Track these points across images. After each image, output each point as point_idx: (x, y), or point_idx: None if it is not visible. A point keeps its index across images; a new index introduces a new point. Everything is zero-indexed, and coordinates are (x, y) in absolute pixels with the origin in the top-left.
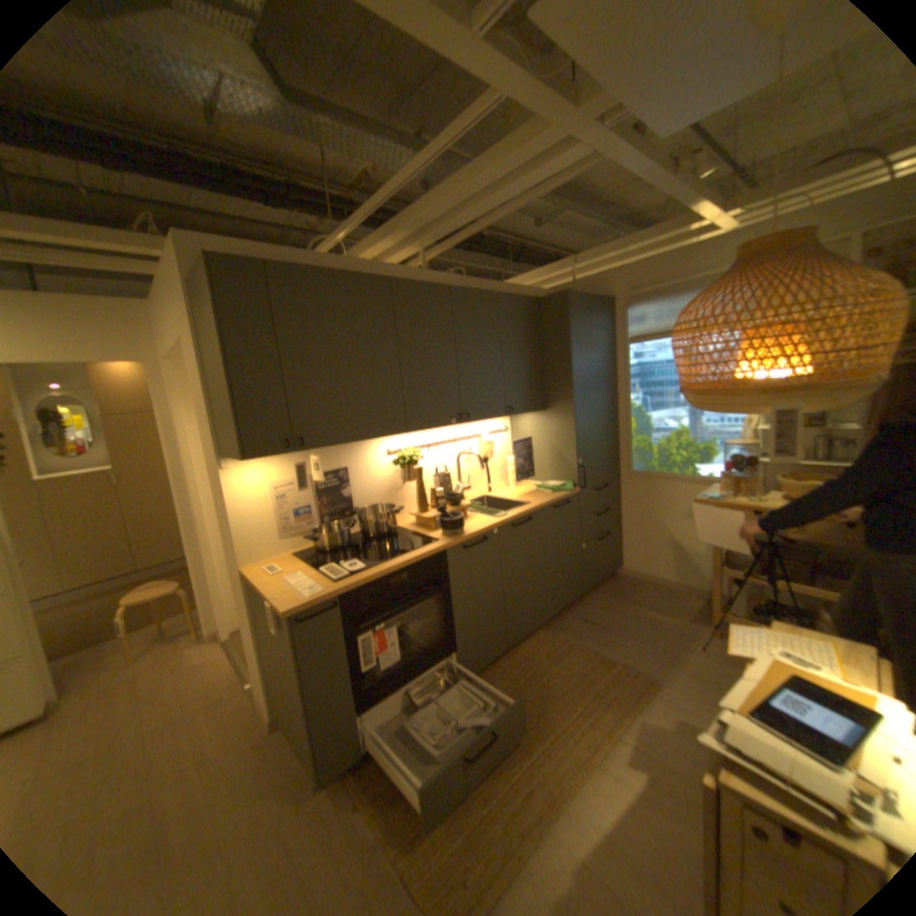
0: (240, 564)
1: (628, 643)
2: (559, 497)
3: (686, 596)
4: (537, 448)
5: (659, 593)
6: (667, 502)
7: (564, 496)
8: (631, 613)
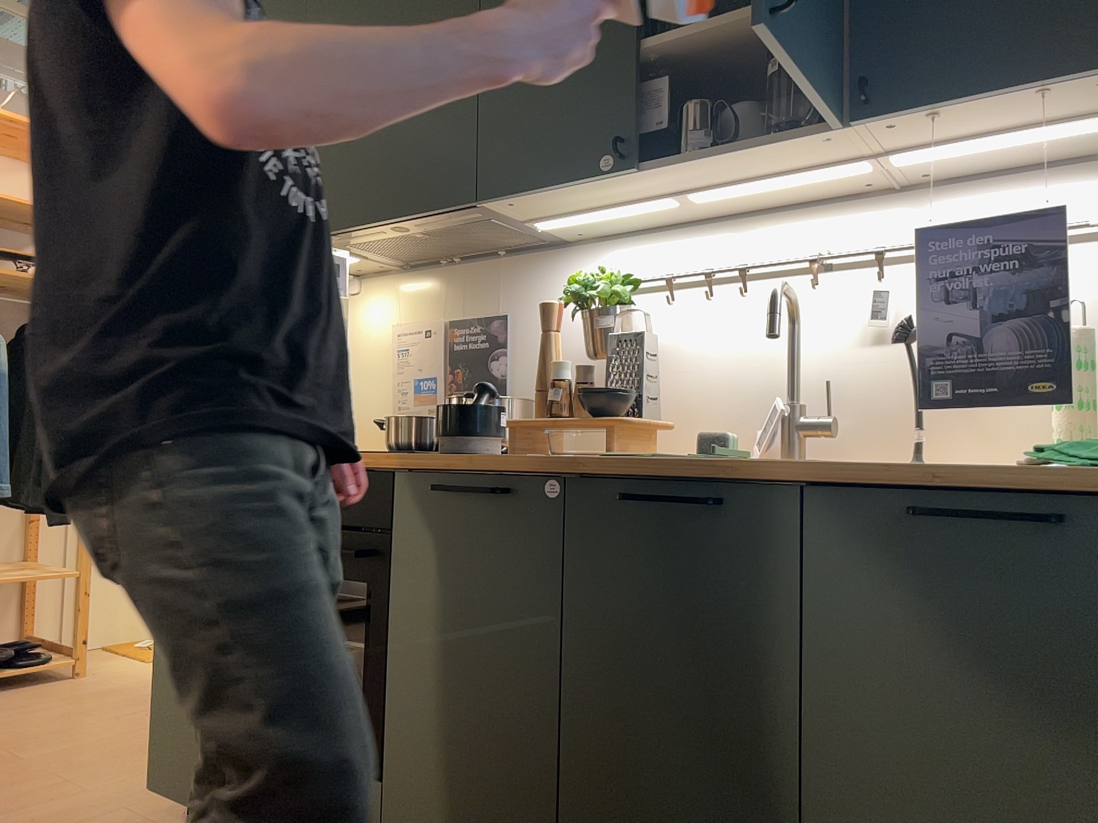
0: None
1: None
2: (1007, 476)
3: None
4: None
5: None
6: None
7: (1054, 480)
8: None
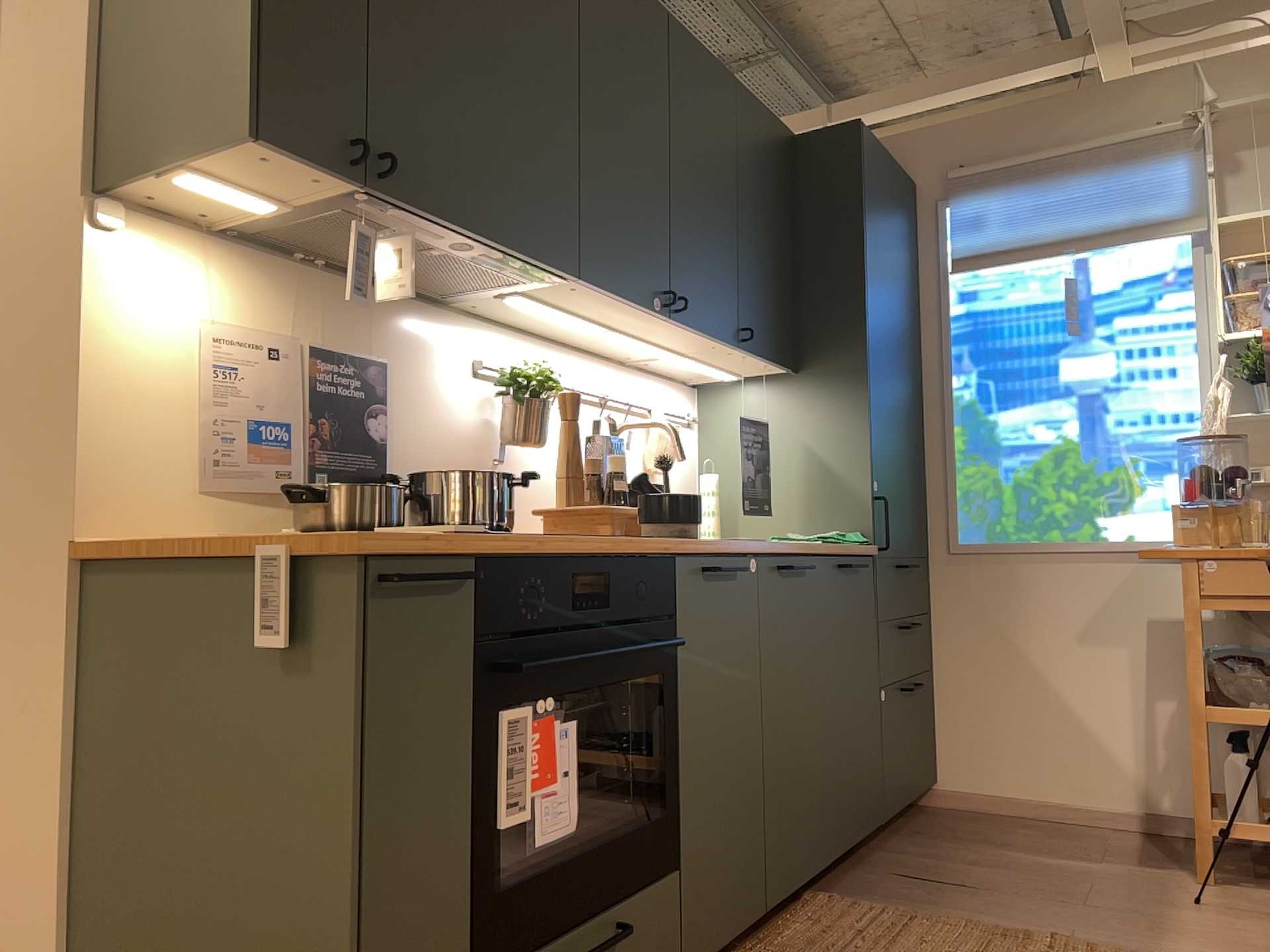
0: (86, 523)
1: (1029, 902)
2: (847, 549)
3: (1094, 829)
4: (772, 461)
5: (1036, 827)
6: (1039, 608)
7: (854, 550)
8: (1000, 858)
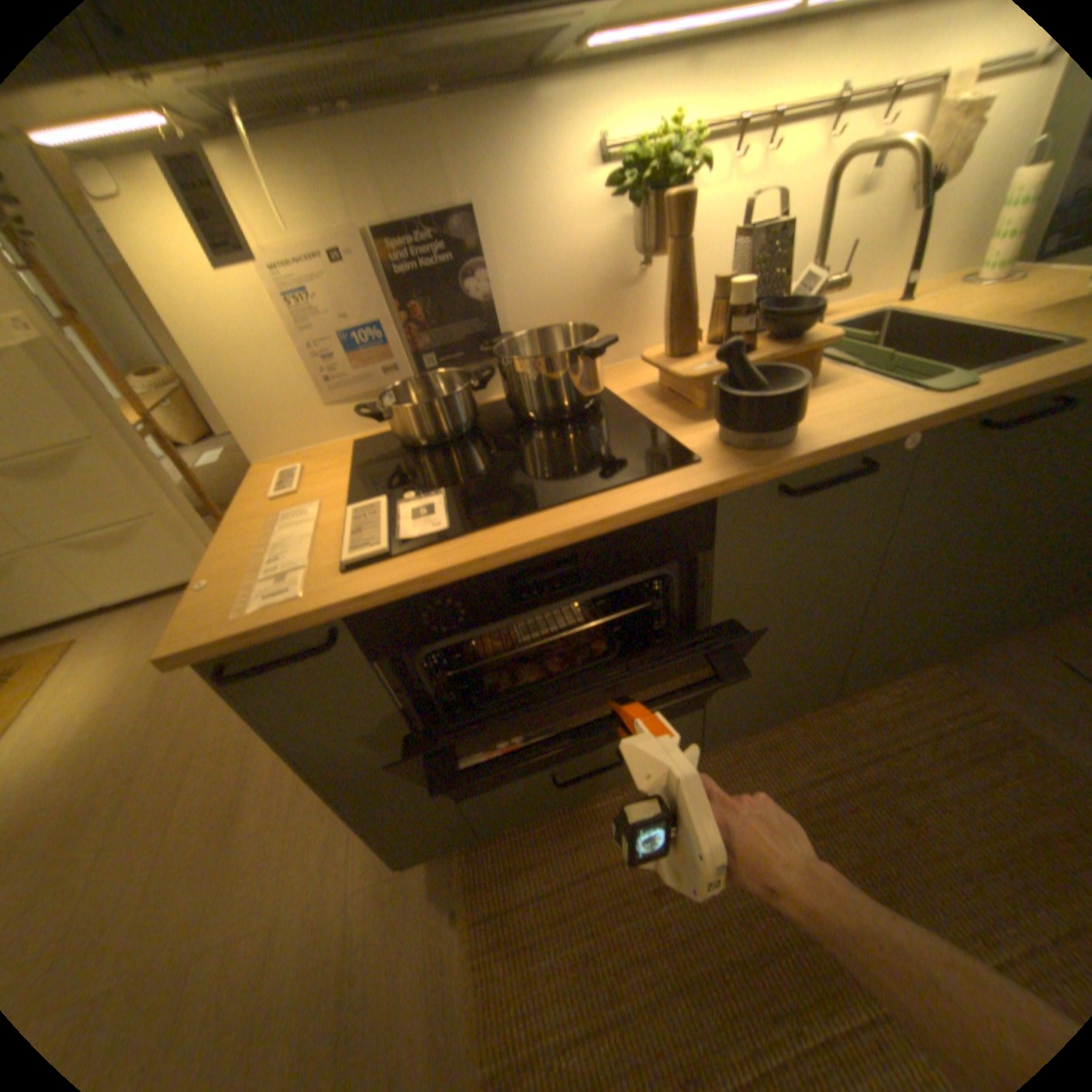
0: (250, 452)
1: None
2: None
3: None
4: None
5: None
6: None
7: None
8: None
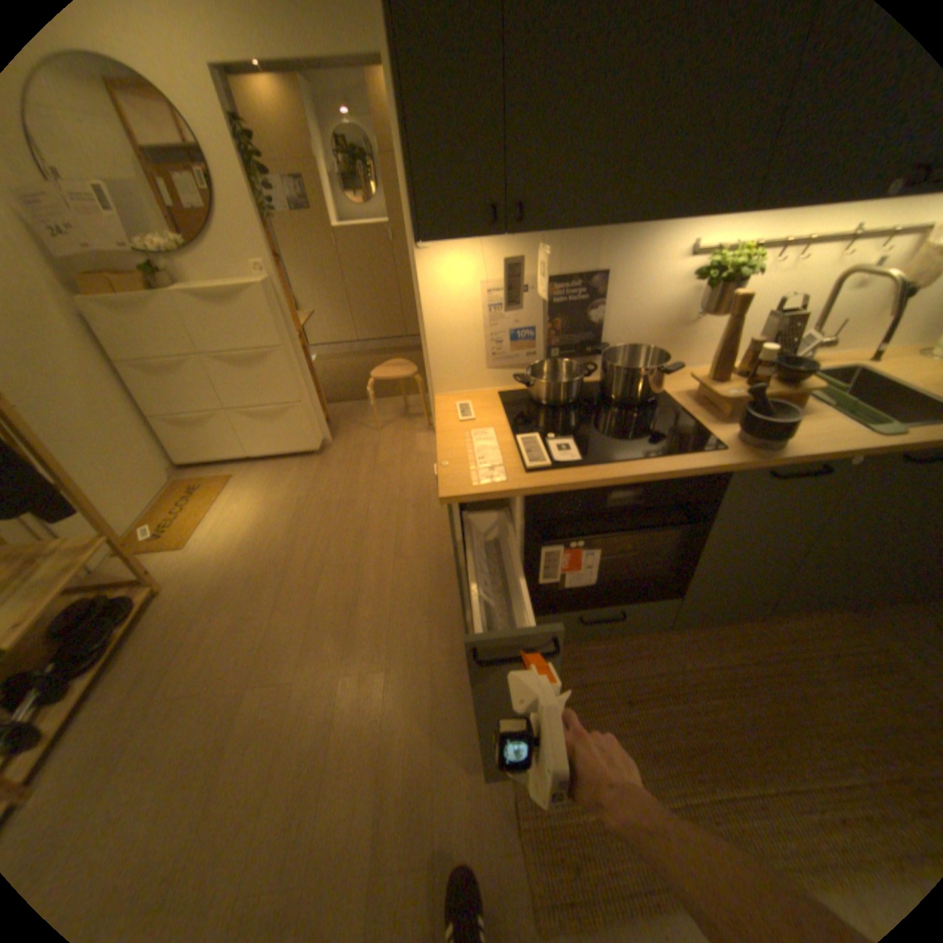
0: (436, 388)
1: None
2: None
3: None
4: None
5: None
6: None
7: None
8: None
